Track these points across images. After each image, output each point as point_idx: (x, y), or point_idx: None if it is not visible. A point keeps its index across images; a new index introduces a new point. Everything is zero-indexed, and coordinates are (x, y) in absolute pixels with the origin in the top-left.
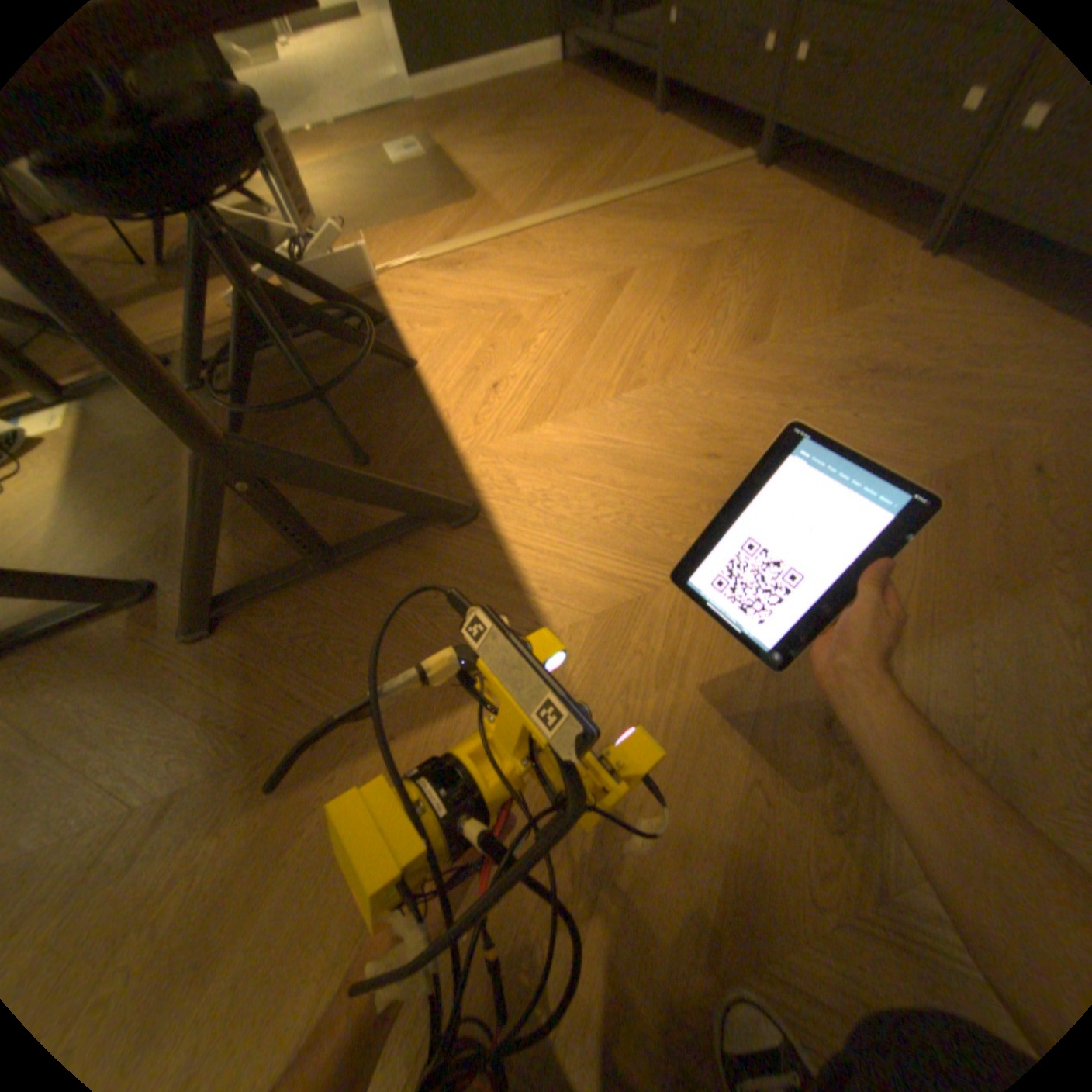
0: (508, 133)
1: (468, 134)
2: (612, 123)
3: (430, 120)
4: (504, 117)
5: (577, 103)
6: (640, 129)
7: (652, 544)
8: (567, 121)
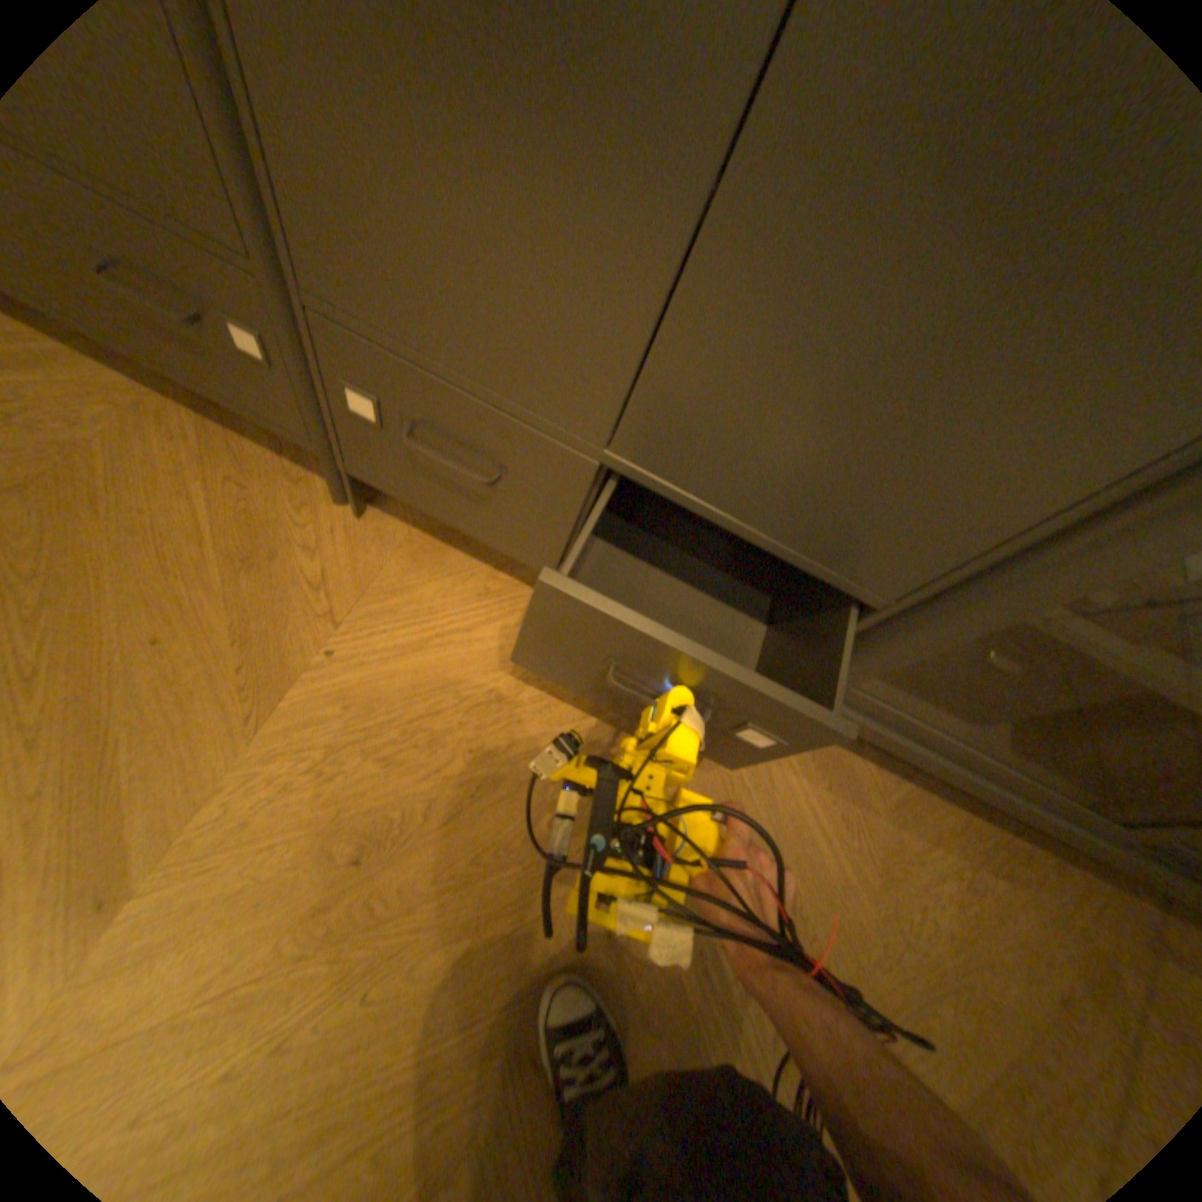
0: None
1: None
2: None
3: None
4: None
5: None
6: None
7: None
8: None
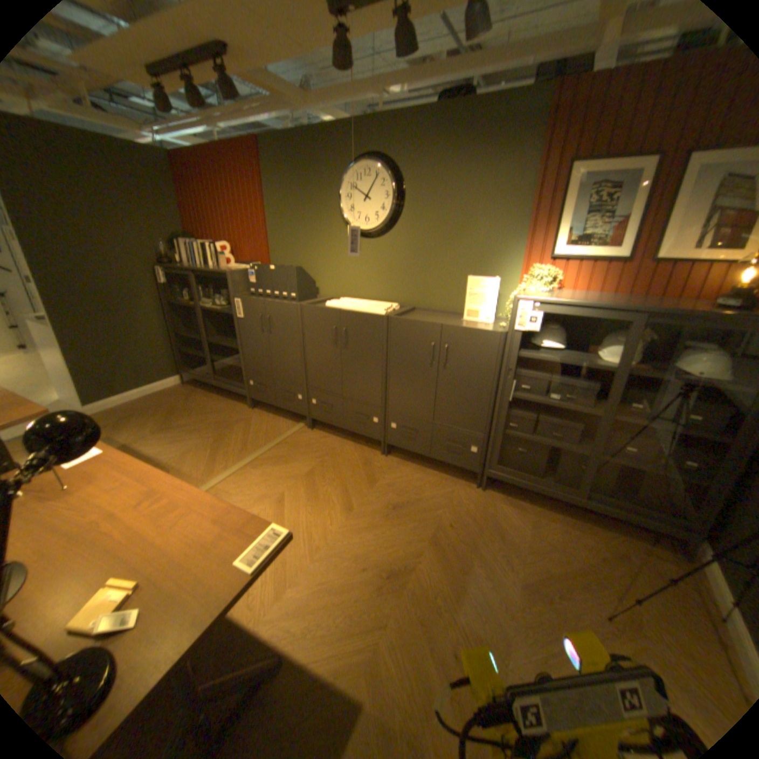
0: (170, 428)
1: (142, 432)
2: (229, 416)
3: (106, 427)
4: (161, 419)
5: (203, 406)
6: (246, 417)
7: (364, 624)
8: (203, 417)
